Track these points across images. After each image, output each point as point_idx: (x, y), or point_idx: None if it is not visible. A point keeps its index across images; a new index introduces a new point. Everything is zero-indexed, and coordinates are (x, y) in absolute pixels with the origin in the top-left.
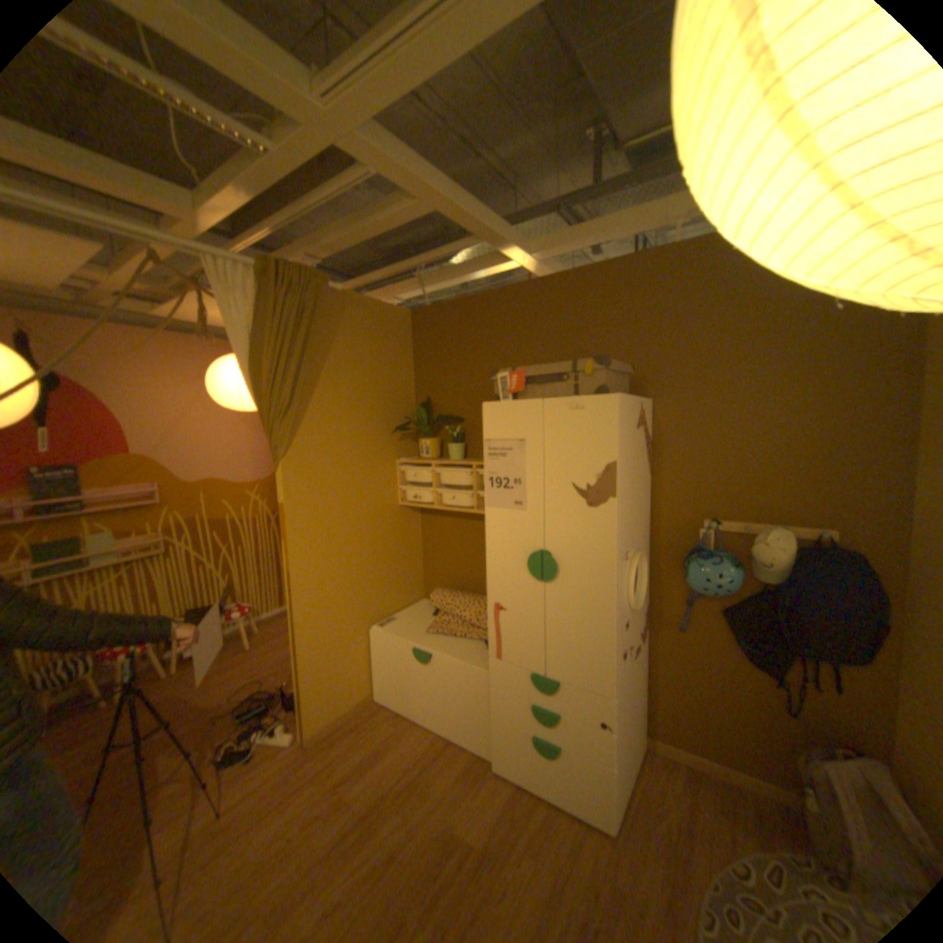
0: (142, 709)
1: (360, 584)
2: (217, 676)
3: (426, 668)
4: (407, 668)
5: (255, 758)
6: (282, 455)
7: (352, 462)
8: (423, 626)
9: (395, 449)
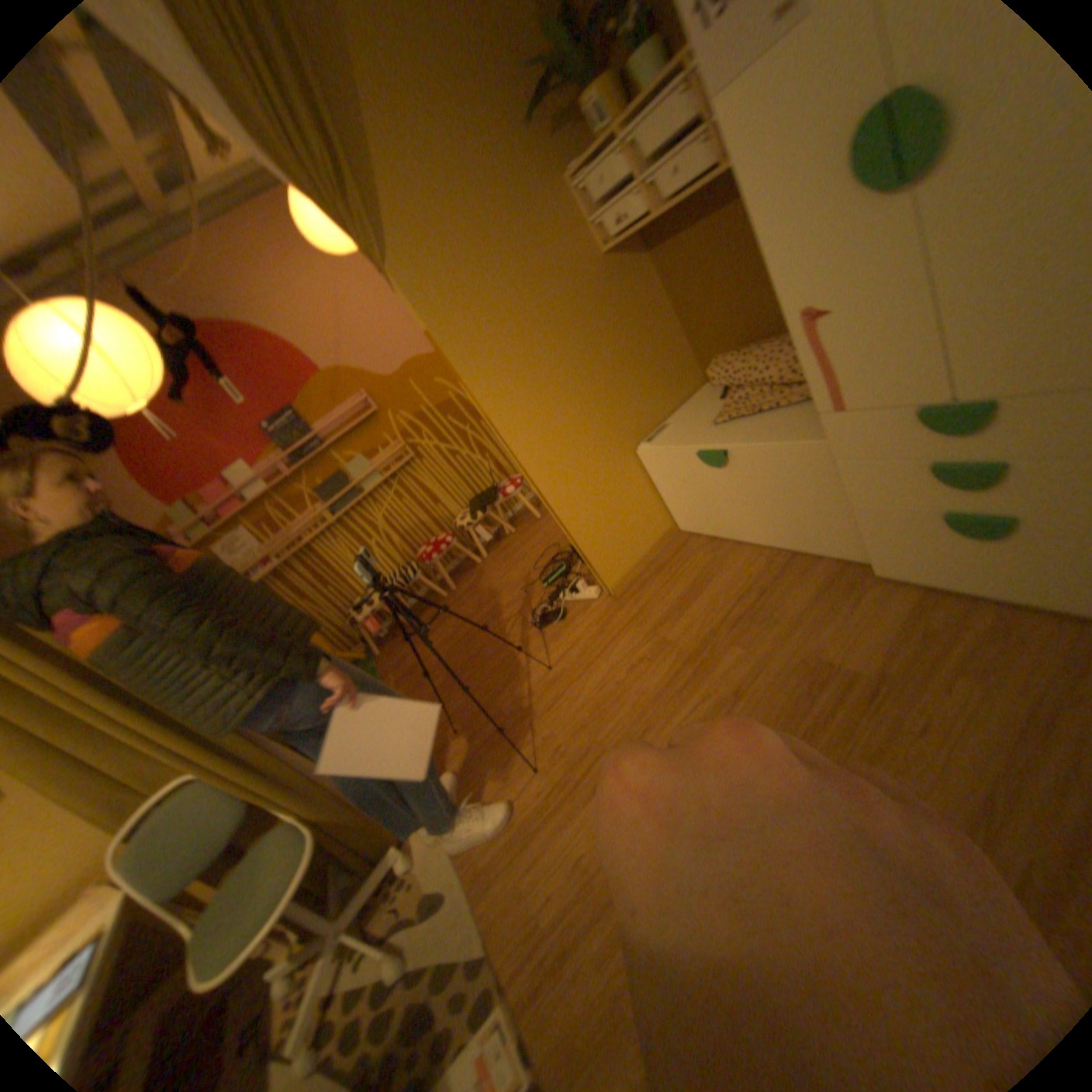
0: (471, 590)
1: (595, 396)
2: (519, 548)
3: (726, 469)
4: (702, 478)
5: (568, 612)
6: (379, 255)
7: (489, 213)
8: (708, 416)
9: (551, 153)
